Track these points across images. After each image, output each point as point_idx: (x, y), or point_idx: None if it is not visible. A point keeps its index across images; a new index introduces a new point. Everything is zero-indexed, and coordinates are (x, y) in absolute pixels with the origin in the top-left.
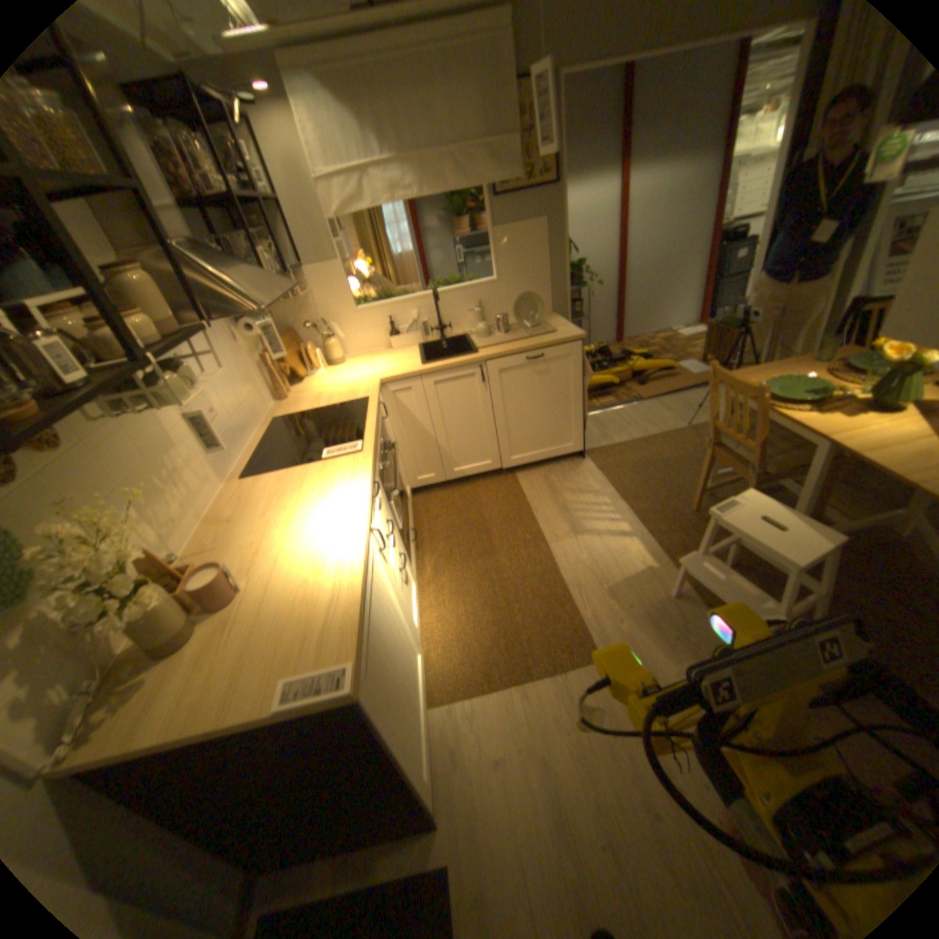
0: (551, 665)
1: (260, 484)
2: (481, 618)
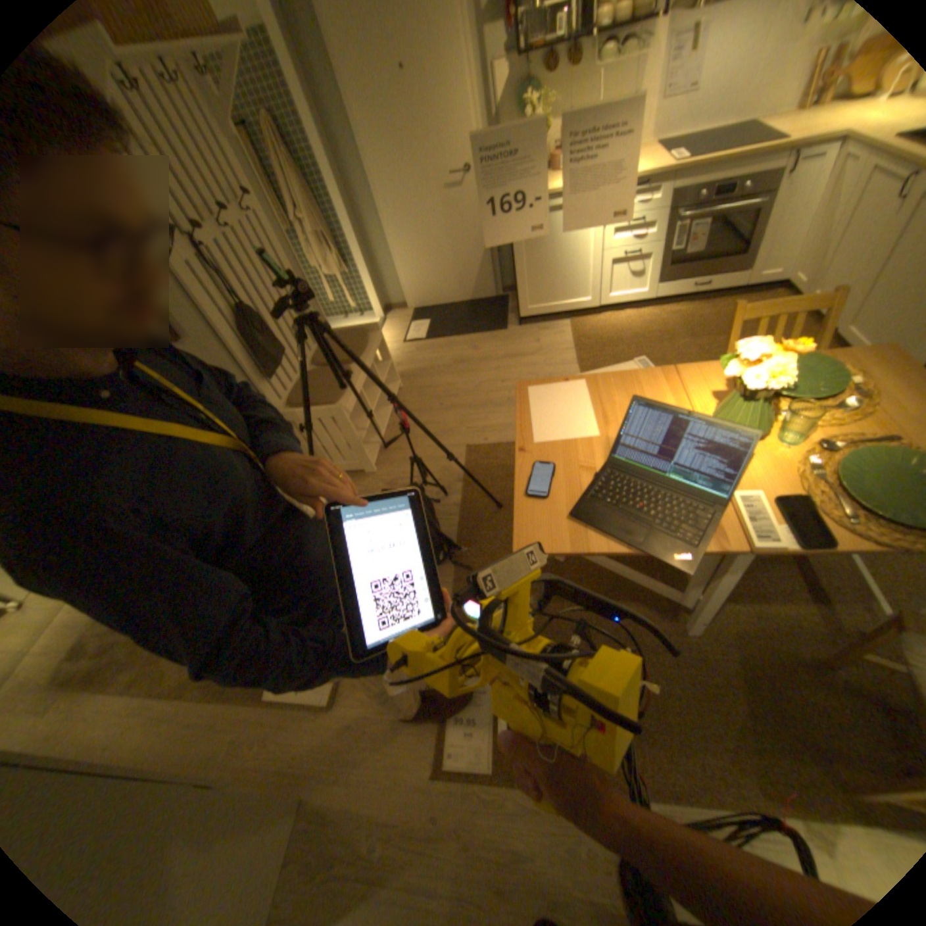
0: (583, 358)
1: (649, 150)
2: (626, 334)
